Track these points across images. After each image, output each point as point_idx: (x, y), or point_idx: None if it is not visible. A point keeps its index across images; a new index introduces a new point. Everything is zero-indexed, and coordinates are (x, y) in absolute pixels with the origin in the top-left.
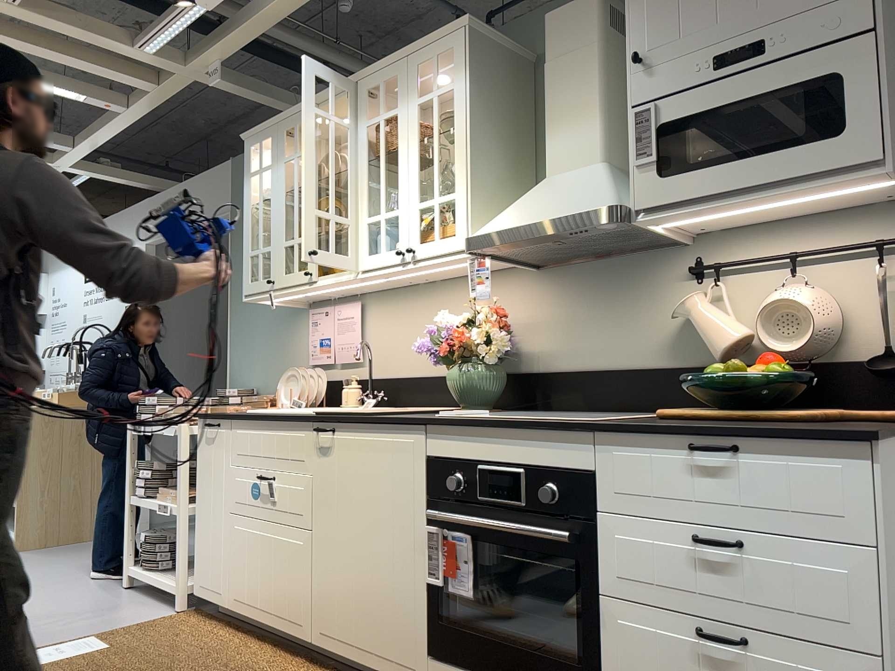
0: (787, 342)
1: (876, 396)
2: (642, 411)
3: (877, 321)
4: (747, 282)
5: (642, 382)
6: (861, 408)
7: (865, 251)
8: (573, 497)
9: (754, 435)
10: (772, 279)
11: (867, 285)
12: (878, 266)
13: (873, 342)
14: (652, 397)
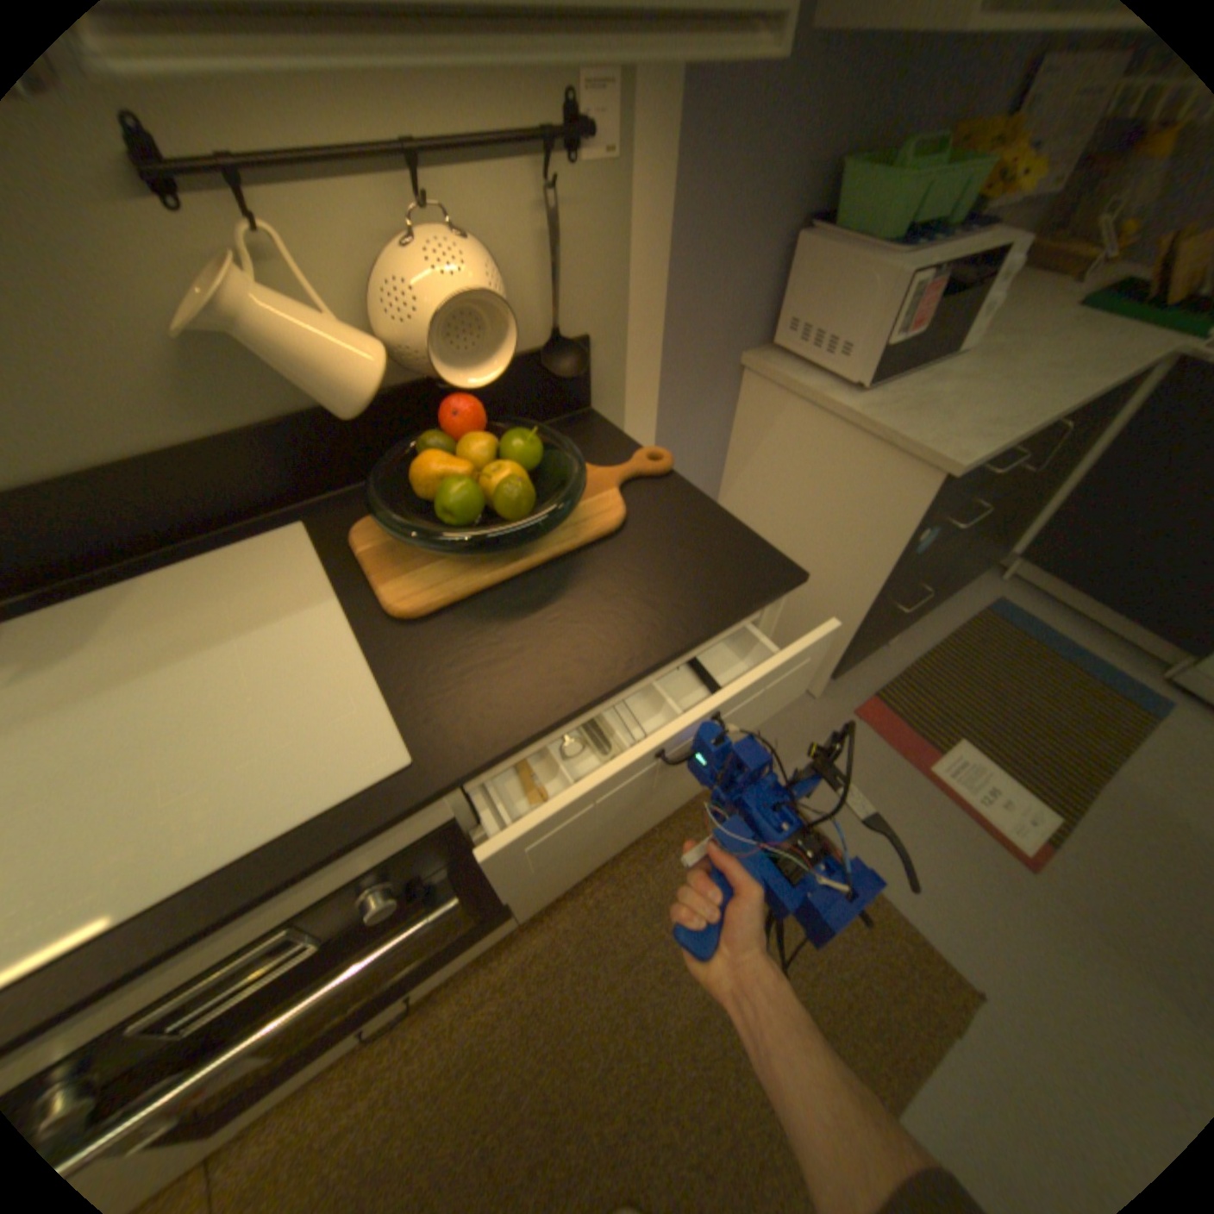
0: (463, 363)
1: (541, 397)
2: (185, 538)
3: (544, 288)
4: (306, 205)
5: (146, 487)
6: (529, 418)
7: (513, 139)
8: (416, 863)
9: (697, 643)
10: (359, 199)
11: (519, 218)
12: (537, 179)
13: (532, 318)
14: (192, 506)
